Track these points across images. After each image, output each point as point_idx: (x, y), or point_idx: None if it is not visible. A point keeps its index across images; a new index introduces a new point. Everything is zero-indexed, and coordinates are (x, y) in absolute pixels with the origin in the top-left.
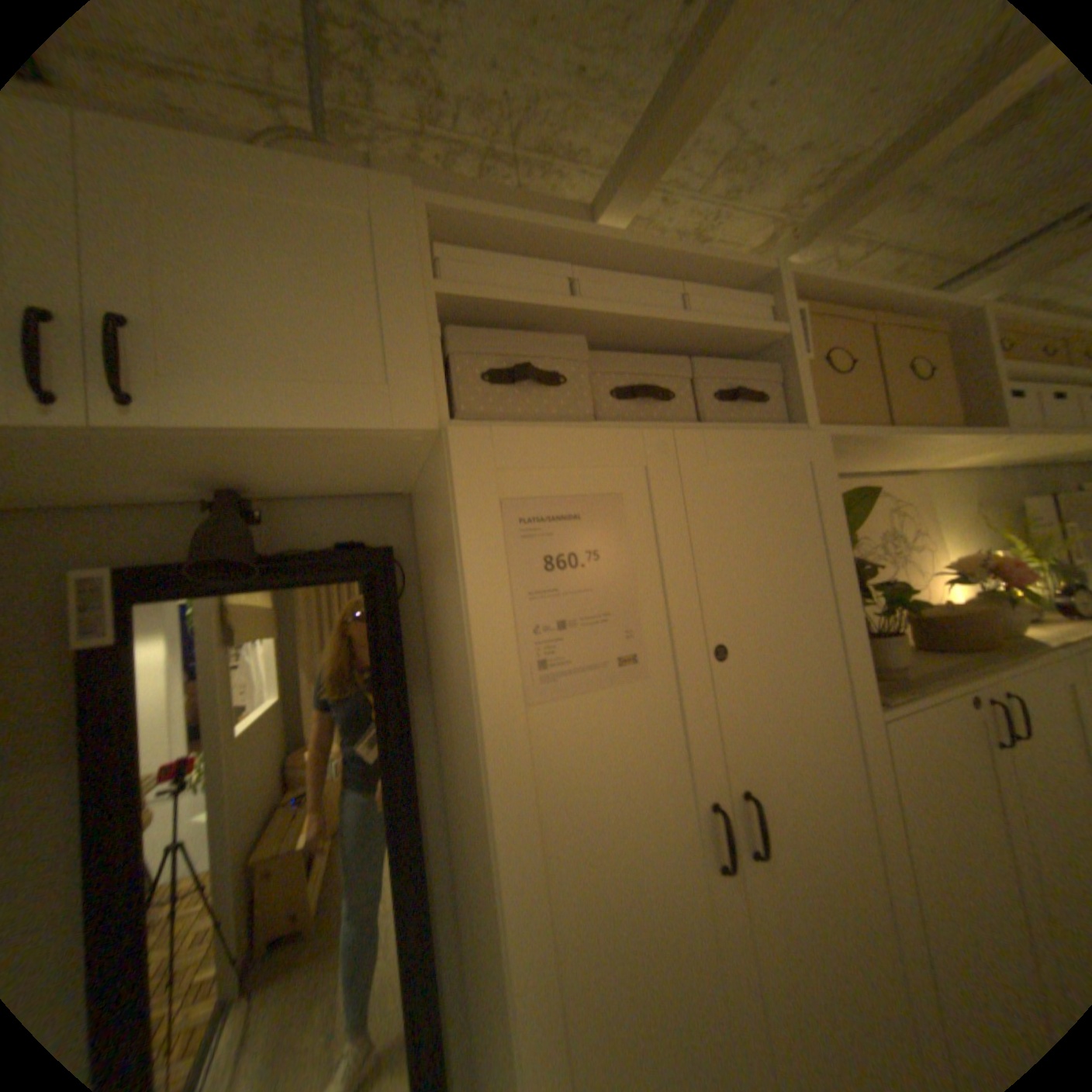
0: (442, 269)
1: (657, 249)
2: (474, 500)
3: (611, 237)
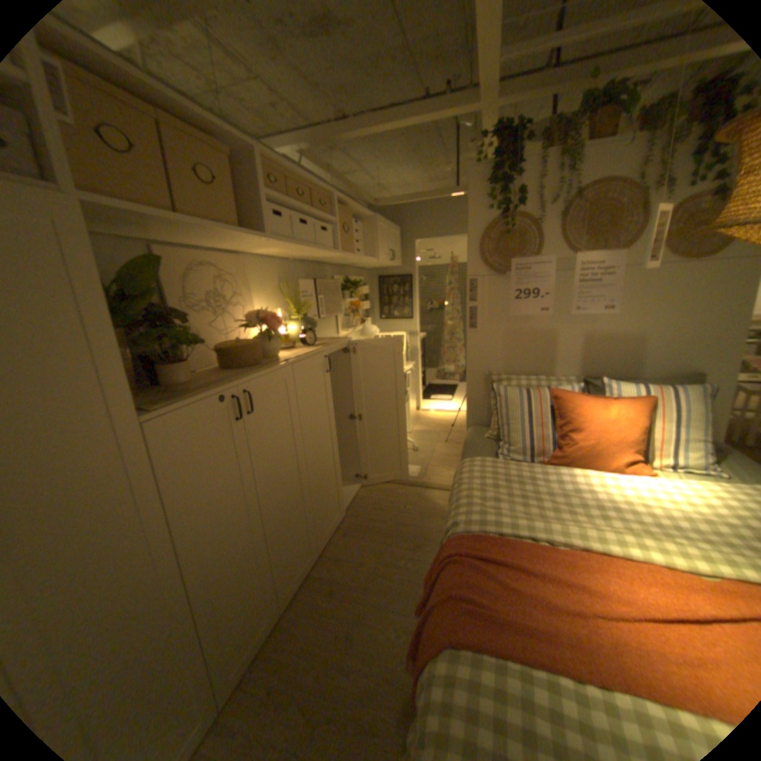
0: None
1: None
2: None
3: None
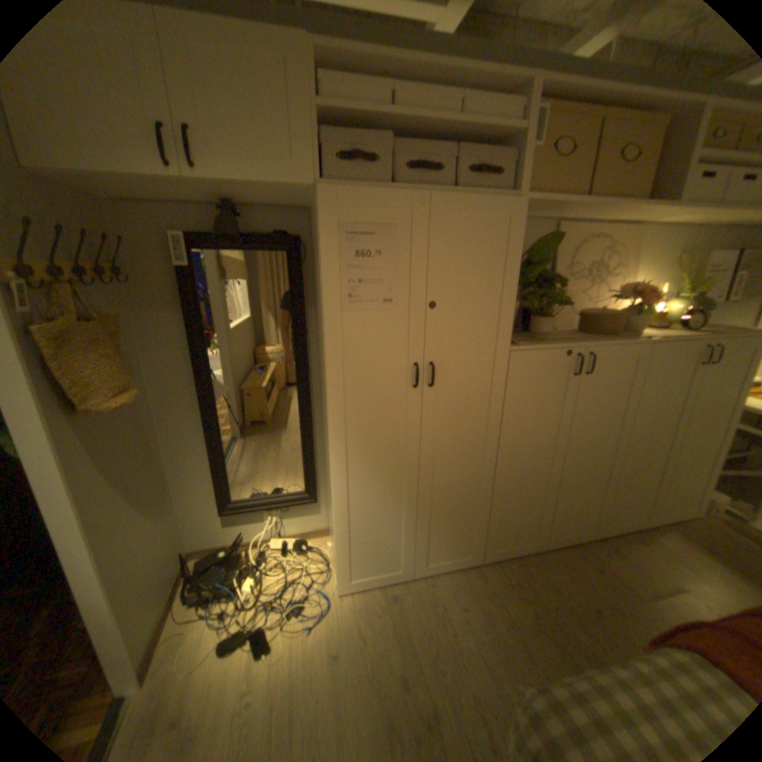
0: (322, 87)
1: (451, 66)
2: (327, 221)
3: (421, 60)
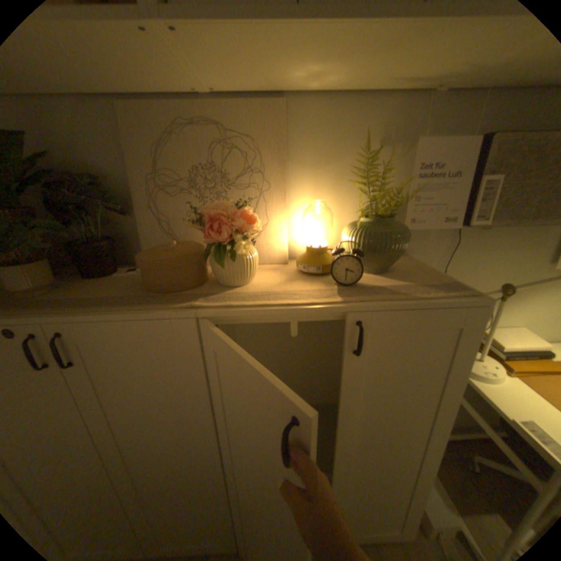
0: None
1: None
2: None
3: None
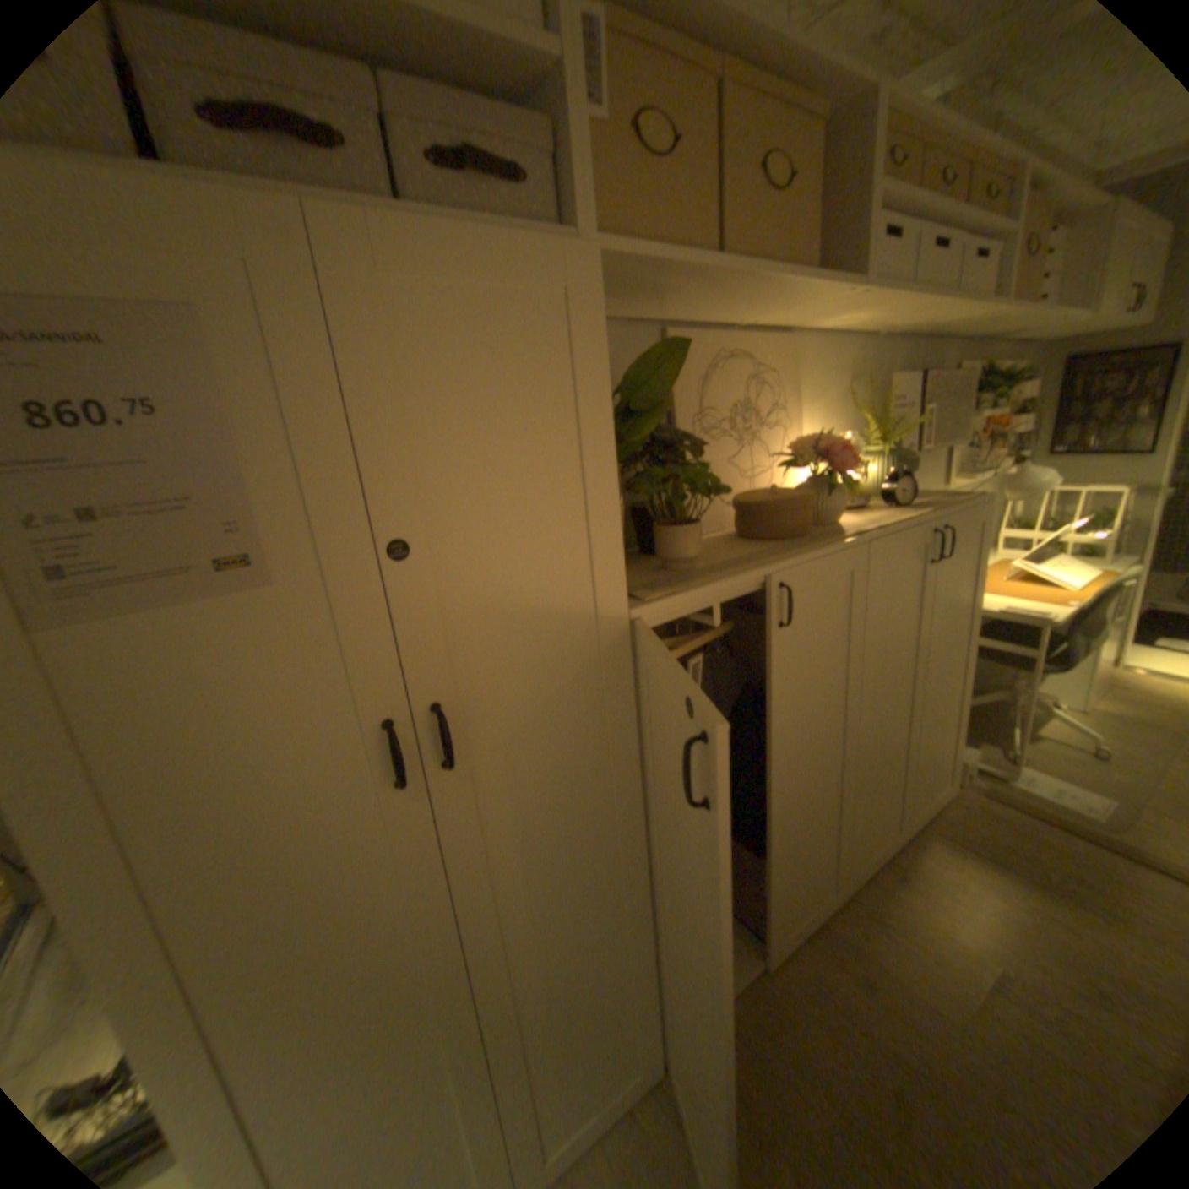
0: None
1: None
2: None
3: None
